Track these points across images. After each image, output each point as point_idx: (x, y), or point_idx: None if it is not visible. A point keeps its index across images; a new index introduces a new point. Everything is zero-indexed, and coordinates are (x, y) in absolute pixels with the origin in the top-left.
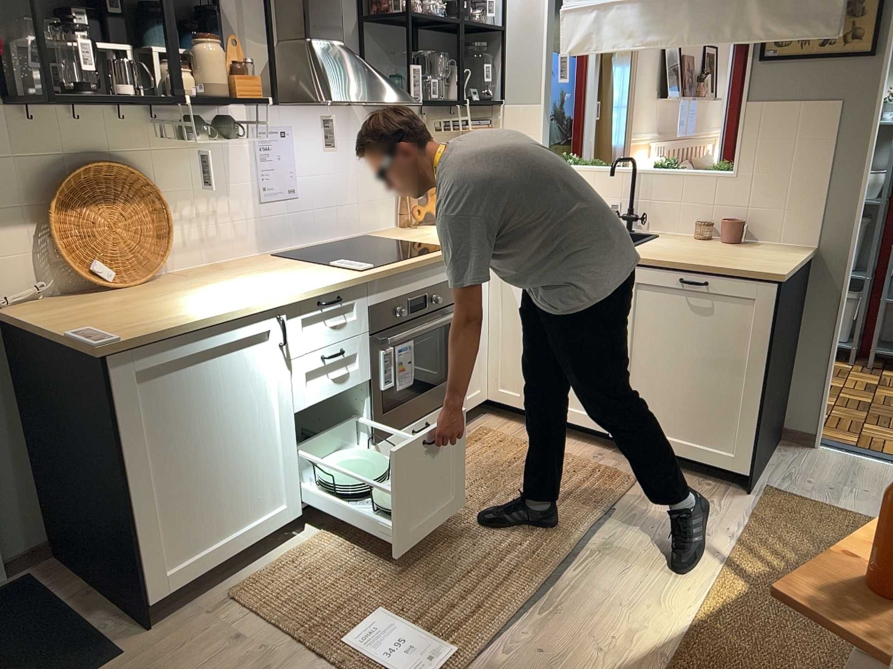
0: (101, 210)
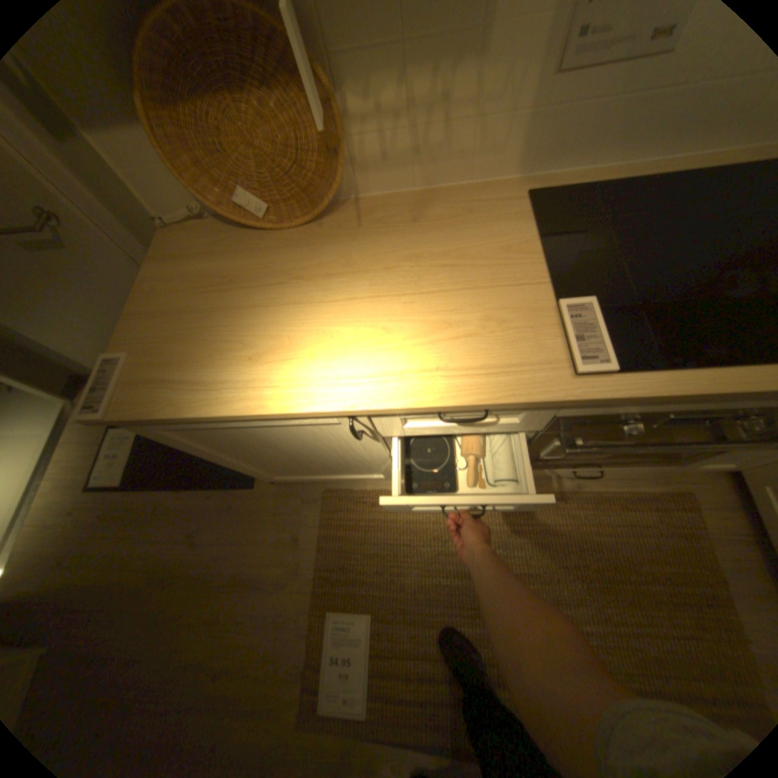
0: (220, 98)
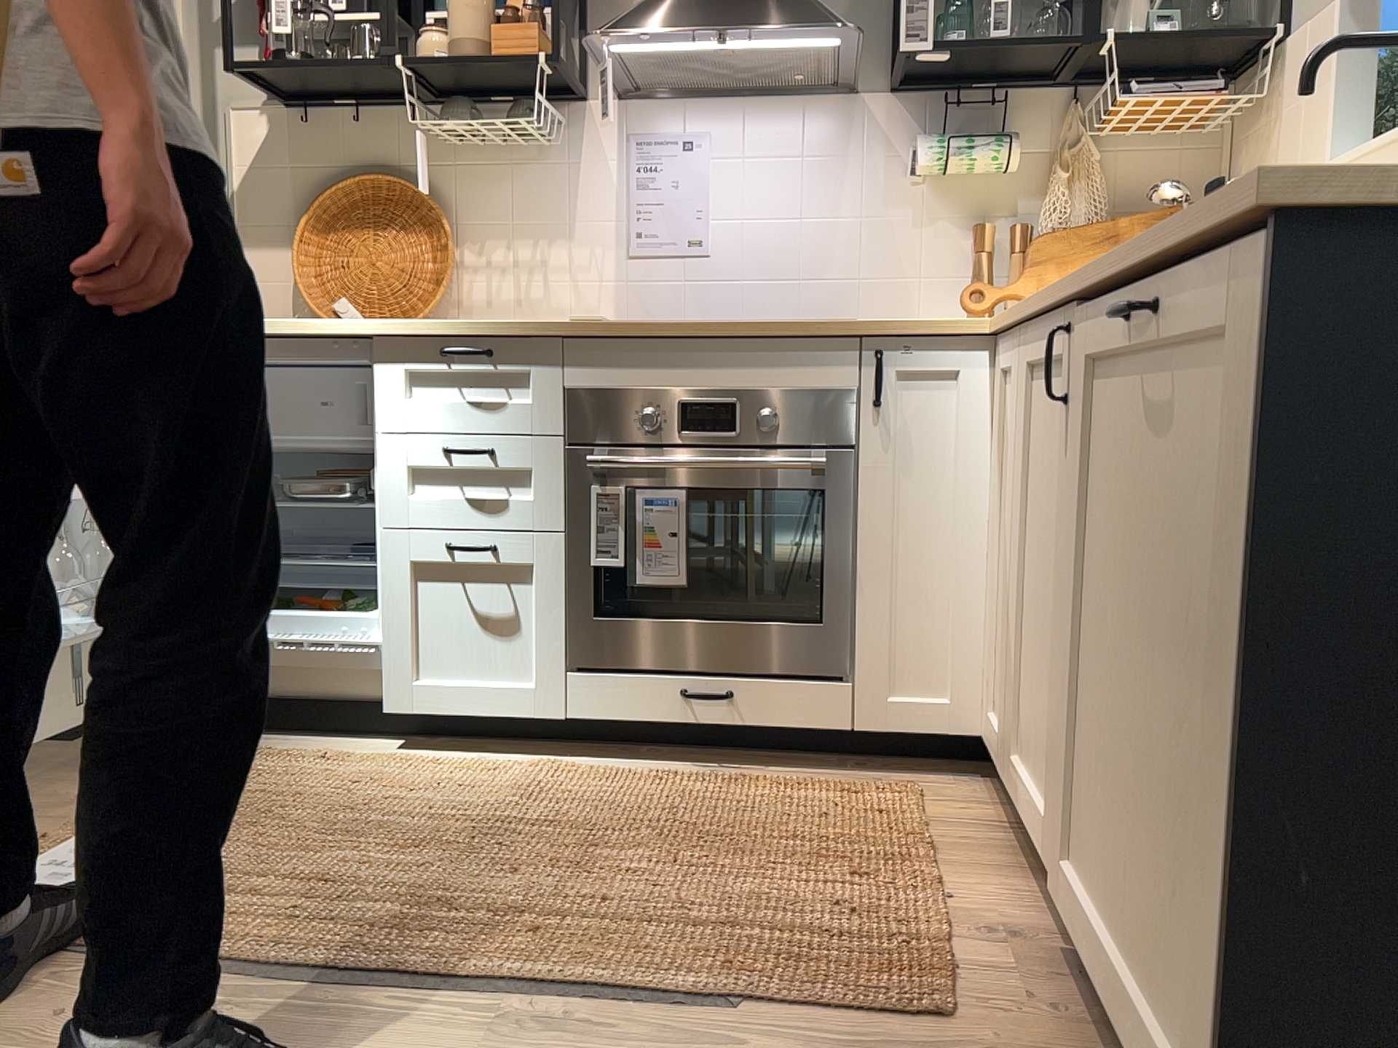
0: (362, 235)
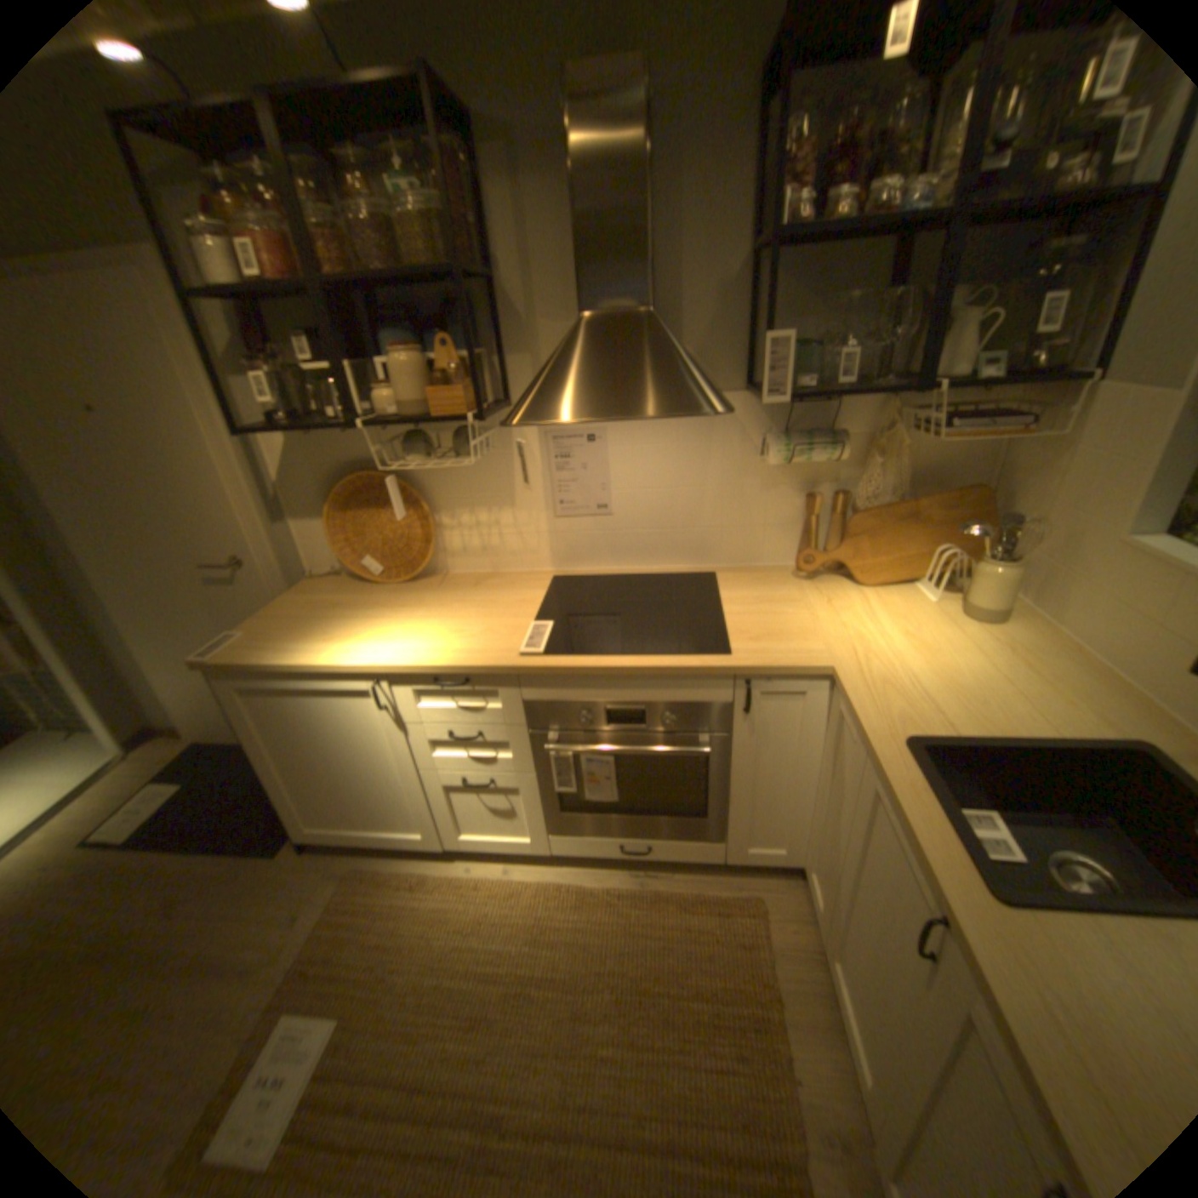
0: (369, 513)
